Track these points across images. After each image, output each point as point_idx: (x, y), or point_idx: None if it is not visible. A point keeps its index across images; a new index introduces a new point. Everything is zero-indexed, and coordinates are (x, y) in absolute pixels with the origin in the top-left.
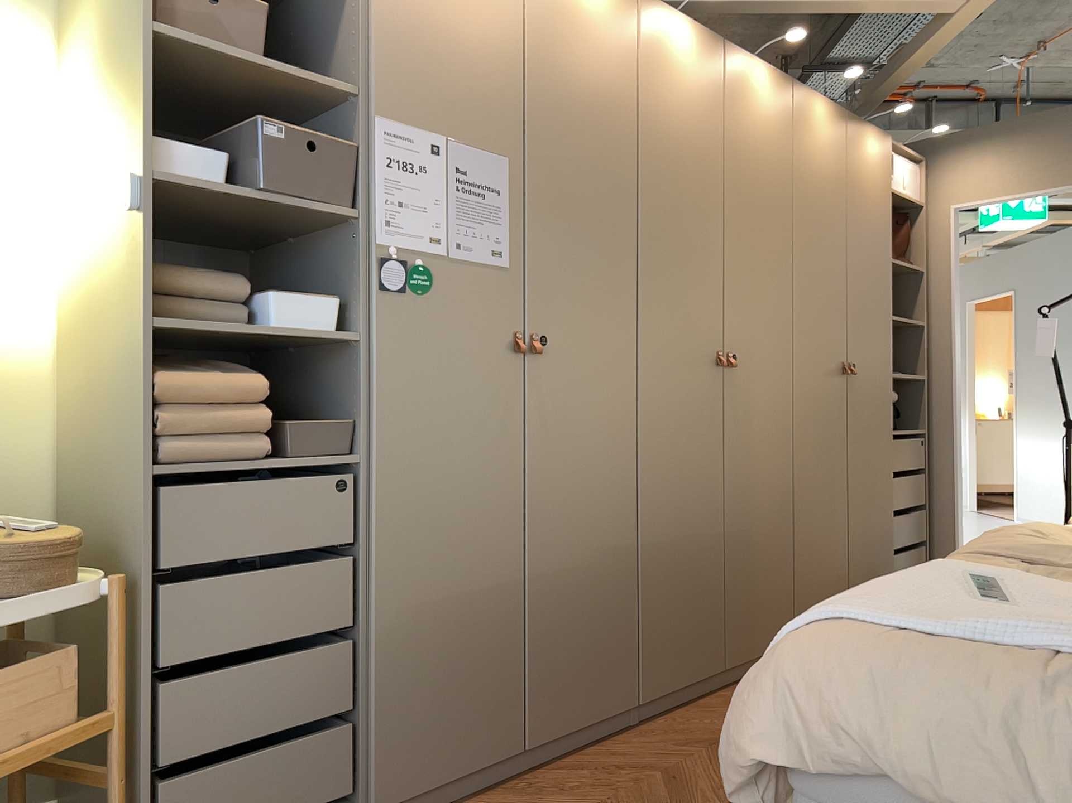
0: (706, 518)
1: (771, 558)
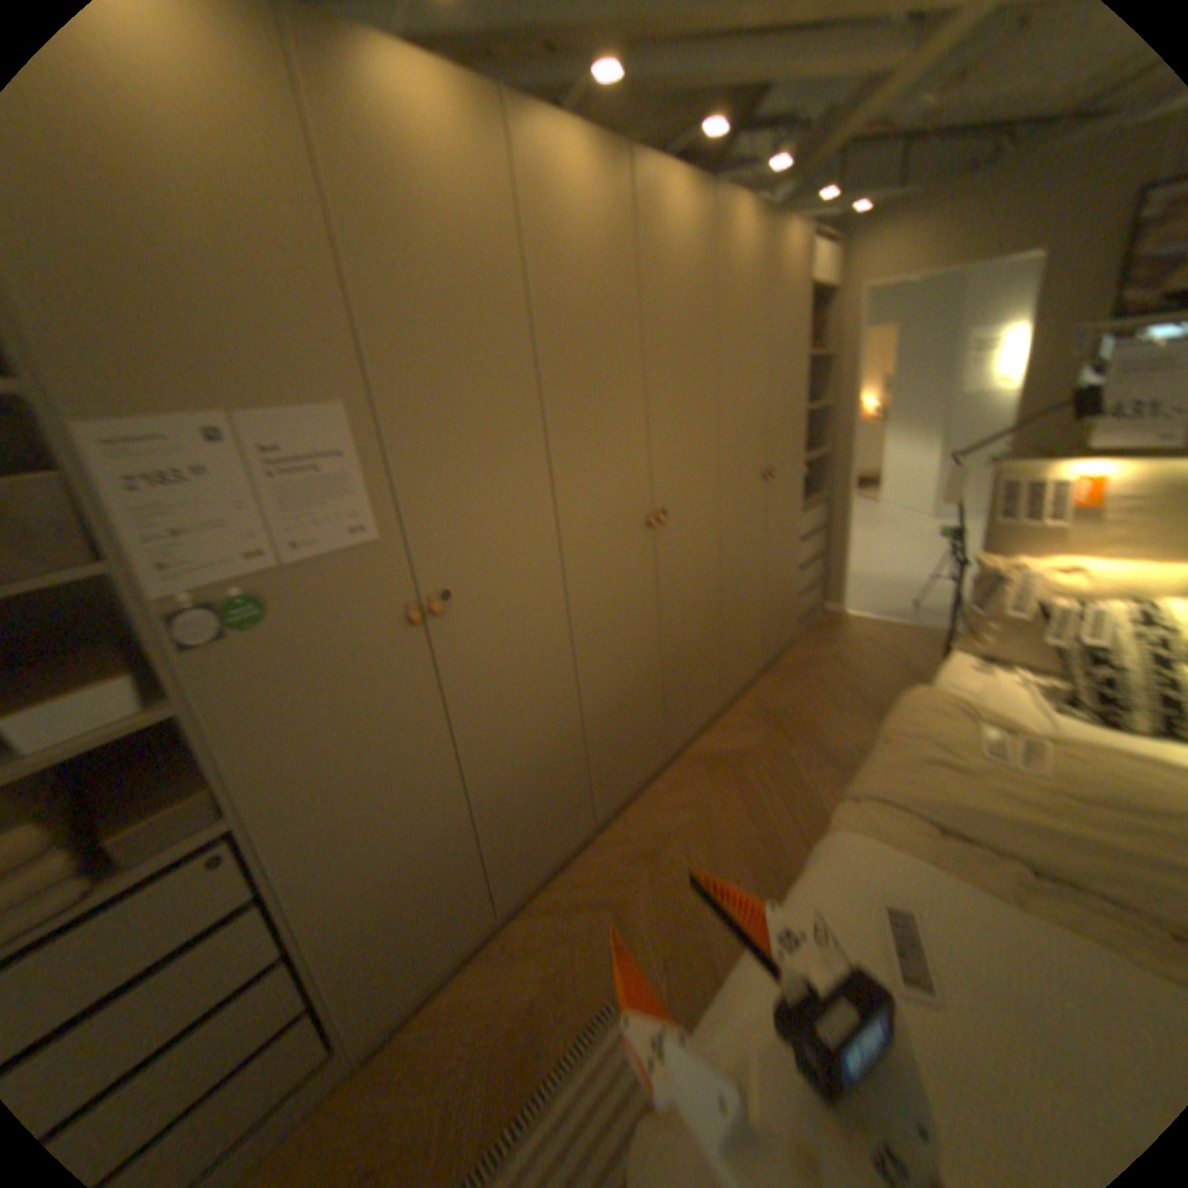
0: (644, 665)
1: (703, 662)
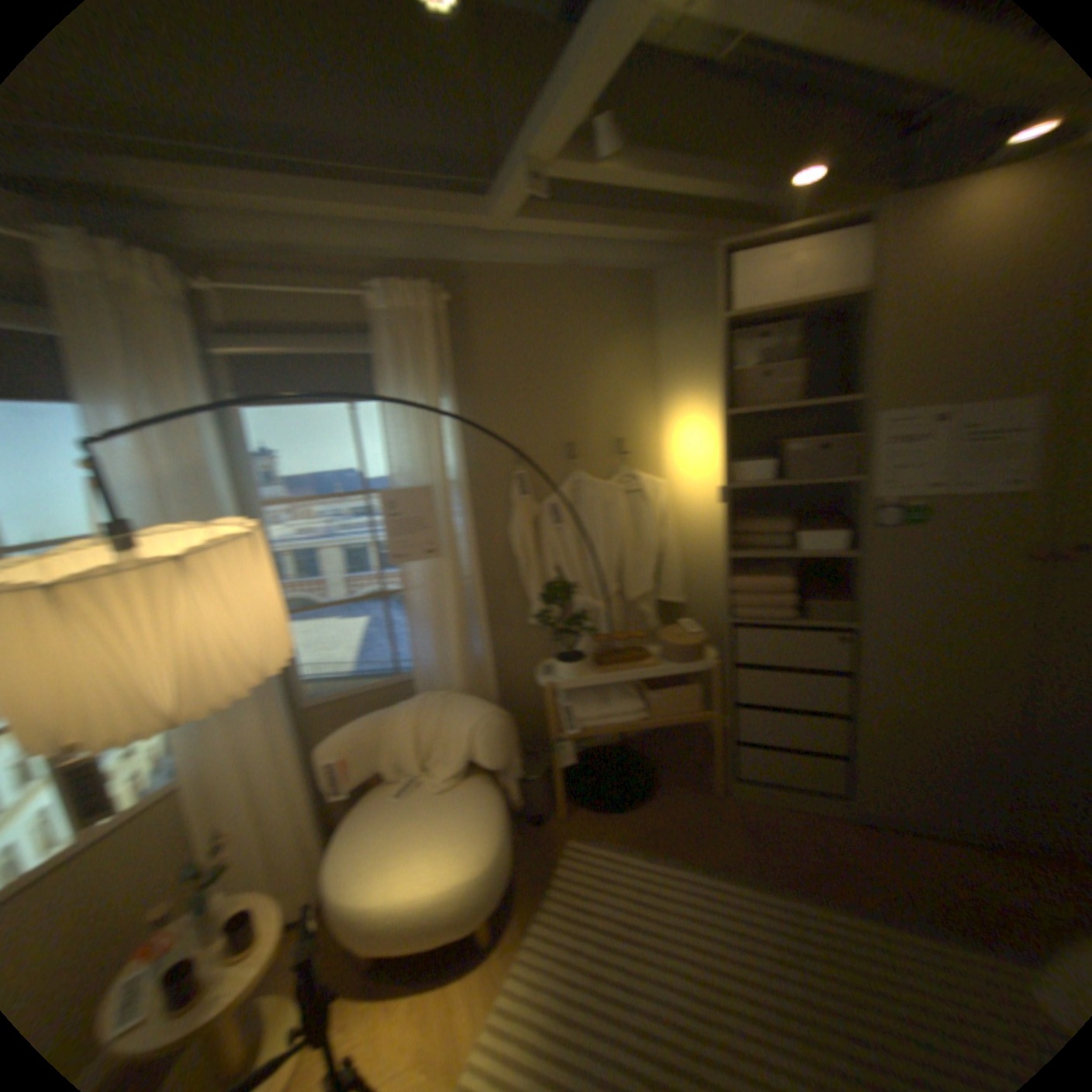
0: None
1: None
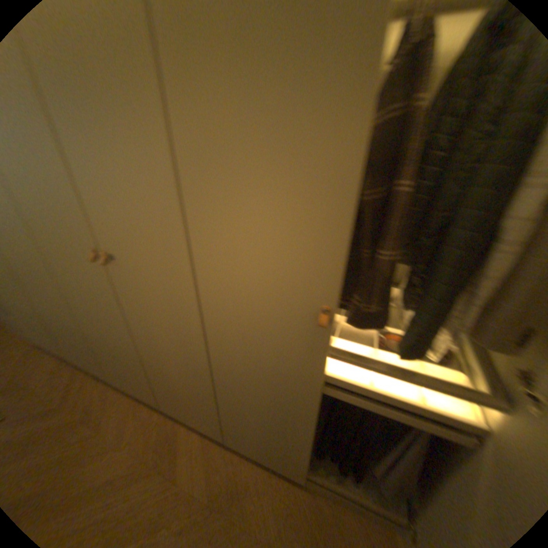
0: (118, 345)
1: (188, 397)
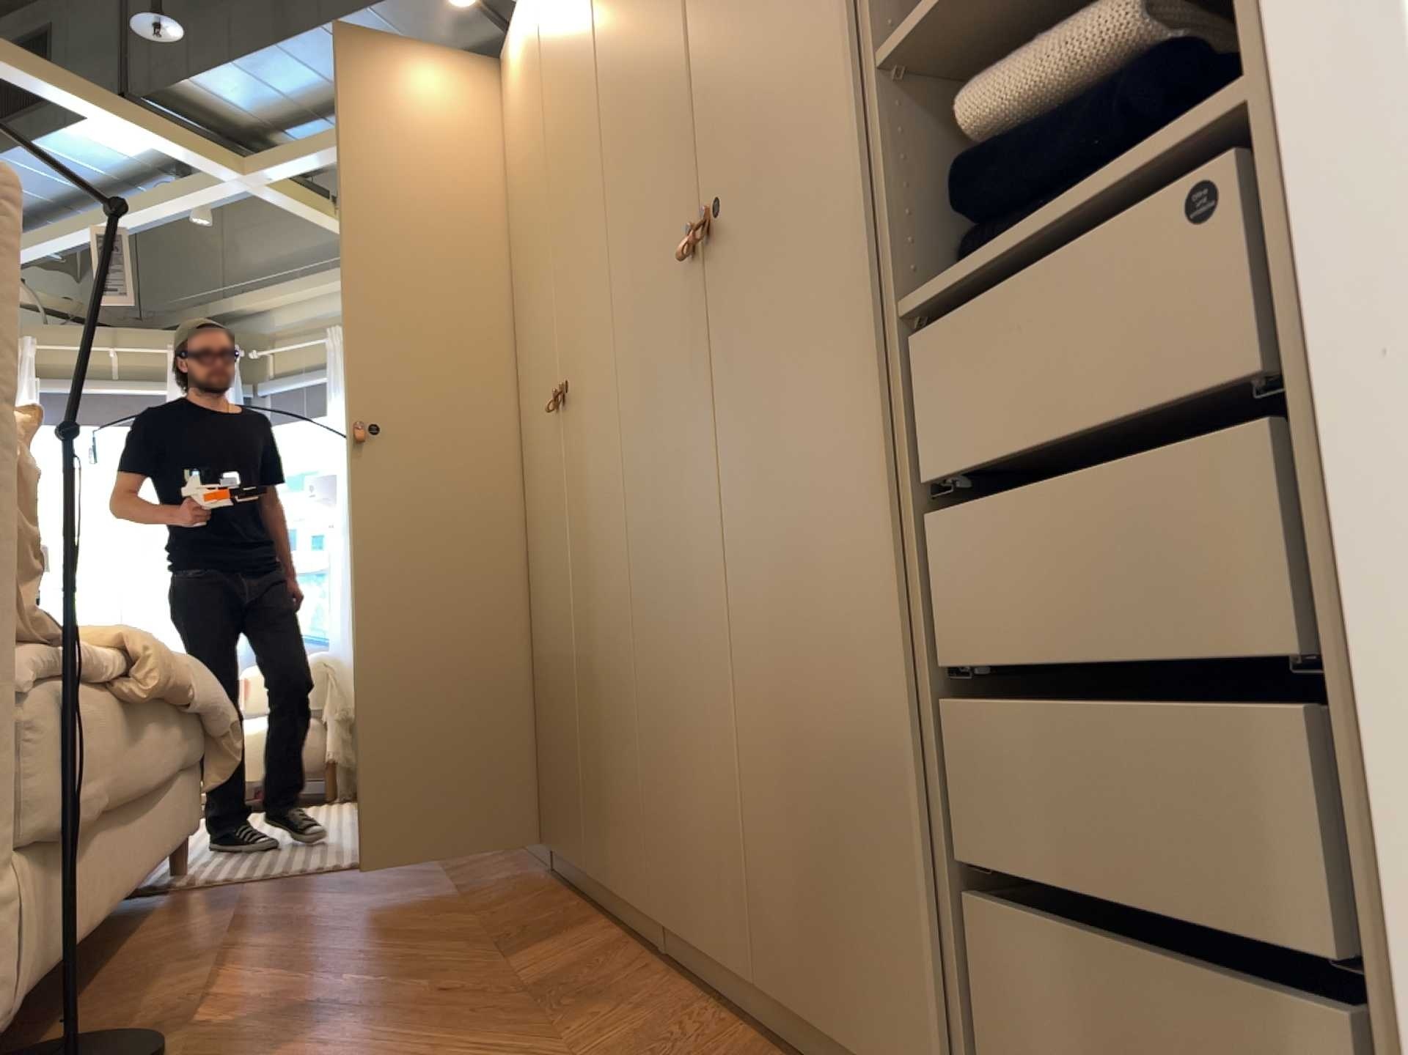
0: (565, 628)
1: (617, 710)
